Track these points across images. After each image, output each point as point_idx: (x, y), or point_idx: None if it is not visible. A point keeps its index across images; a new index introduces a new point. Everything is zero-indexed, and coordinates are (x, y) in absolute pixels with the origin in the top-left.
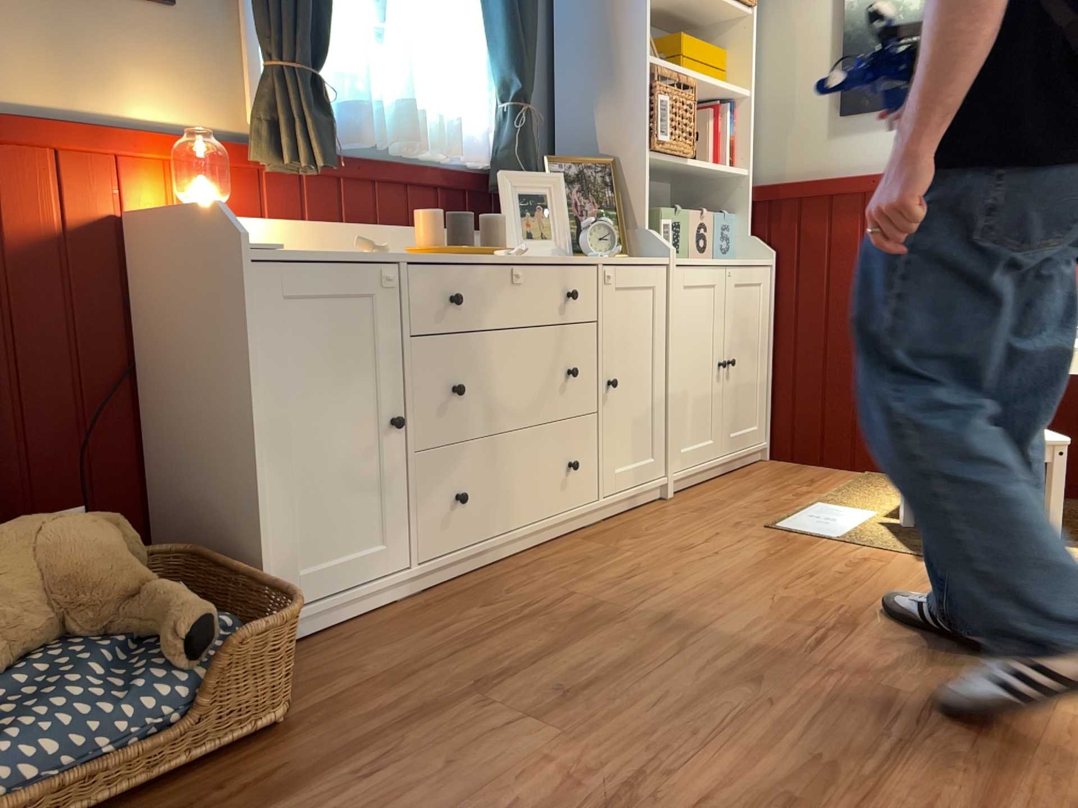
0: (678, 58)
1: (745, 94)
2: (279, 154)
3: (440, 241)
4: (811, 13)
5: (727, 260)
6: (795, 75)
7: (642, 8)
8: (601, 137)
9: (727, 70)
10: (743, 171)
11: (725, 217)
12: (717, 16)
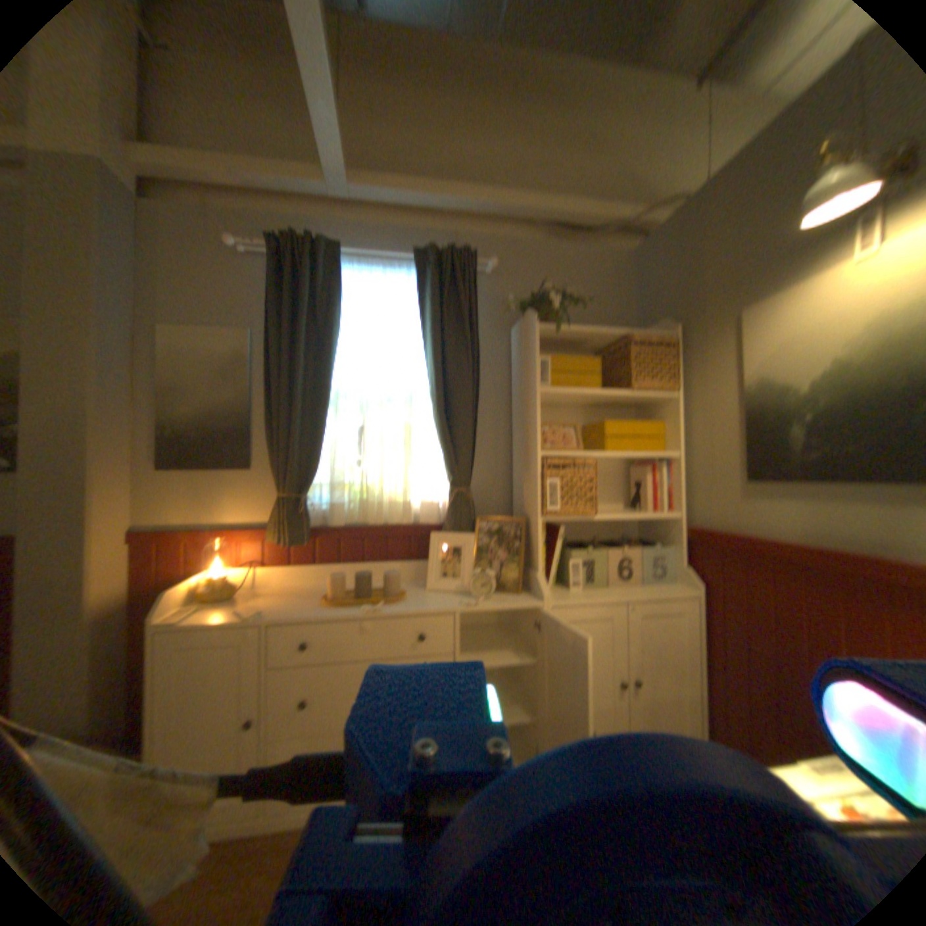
0: (604, 438)
1: (674, 456)
2: (280, 539)
3: (338, 596)
4: (724, 392)
5: (637, 597)
6: (716, 442)
7: (536, 421)
8: (524, 501)
9: (666, 436)
10: (675, 516)
11: (668, 547)
12: (650, 399)
